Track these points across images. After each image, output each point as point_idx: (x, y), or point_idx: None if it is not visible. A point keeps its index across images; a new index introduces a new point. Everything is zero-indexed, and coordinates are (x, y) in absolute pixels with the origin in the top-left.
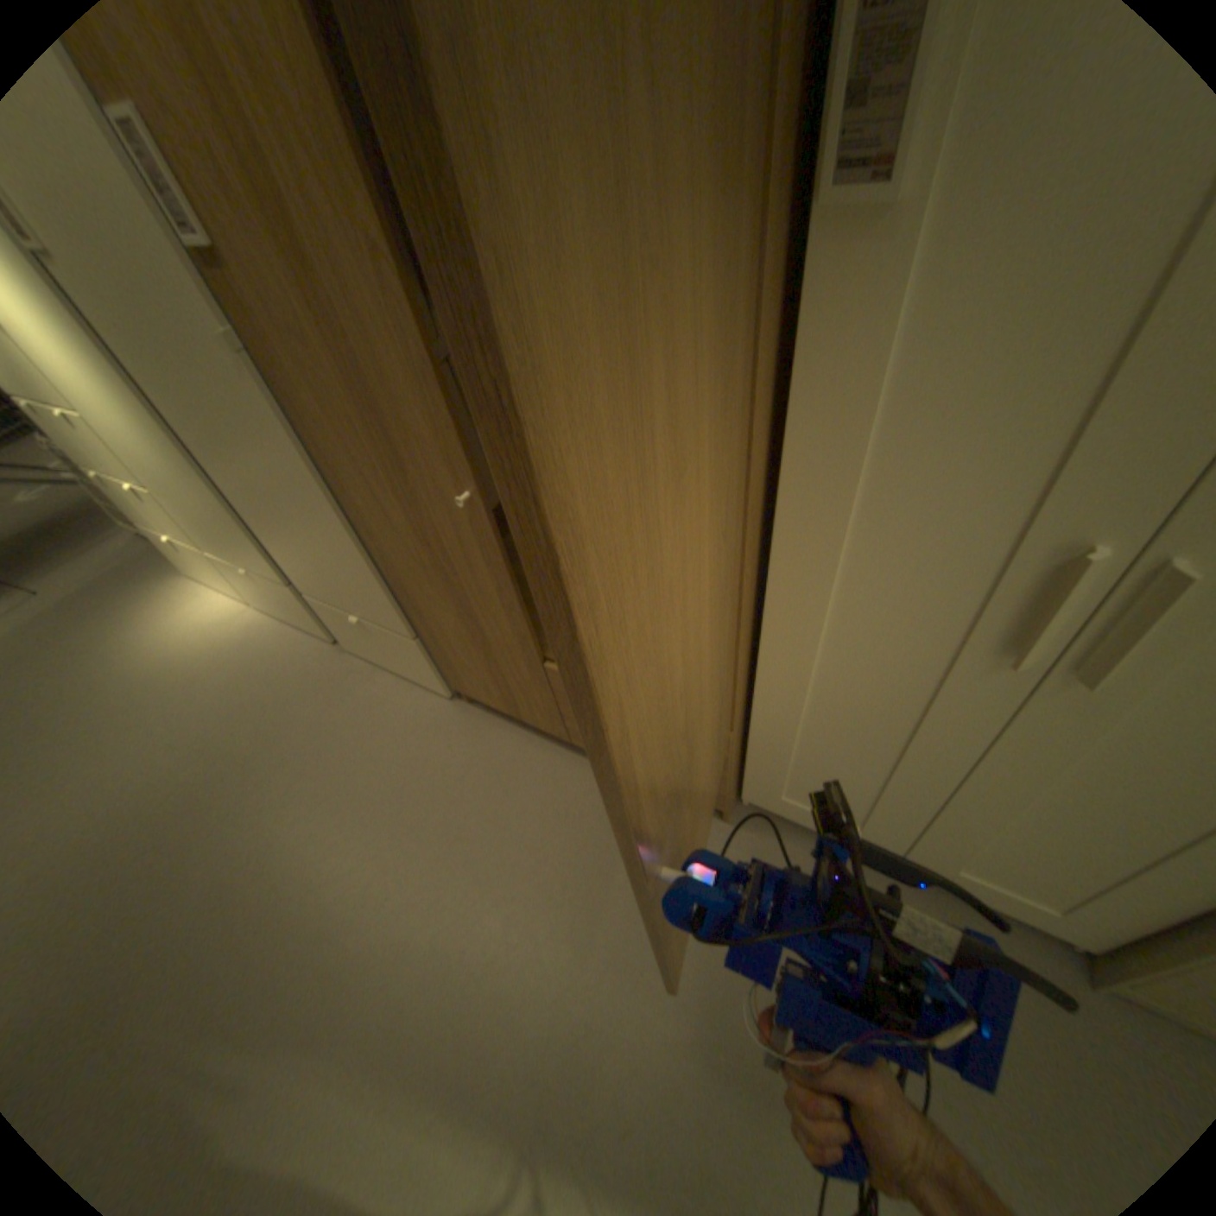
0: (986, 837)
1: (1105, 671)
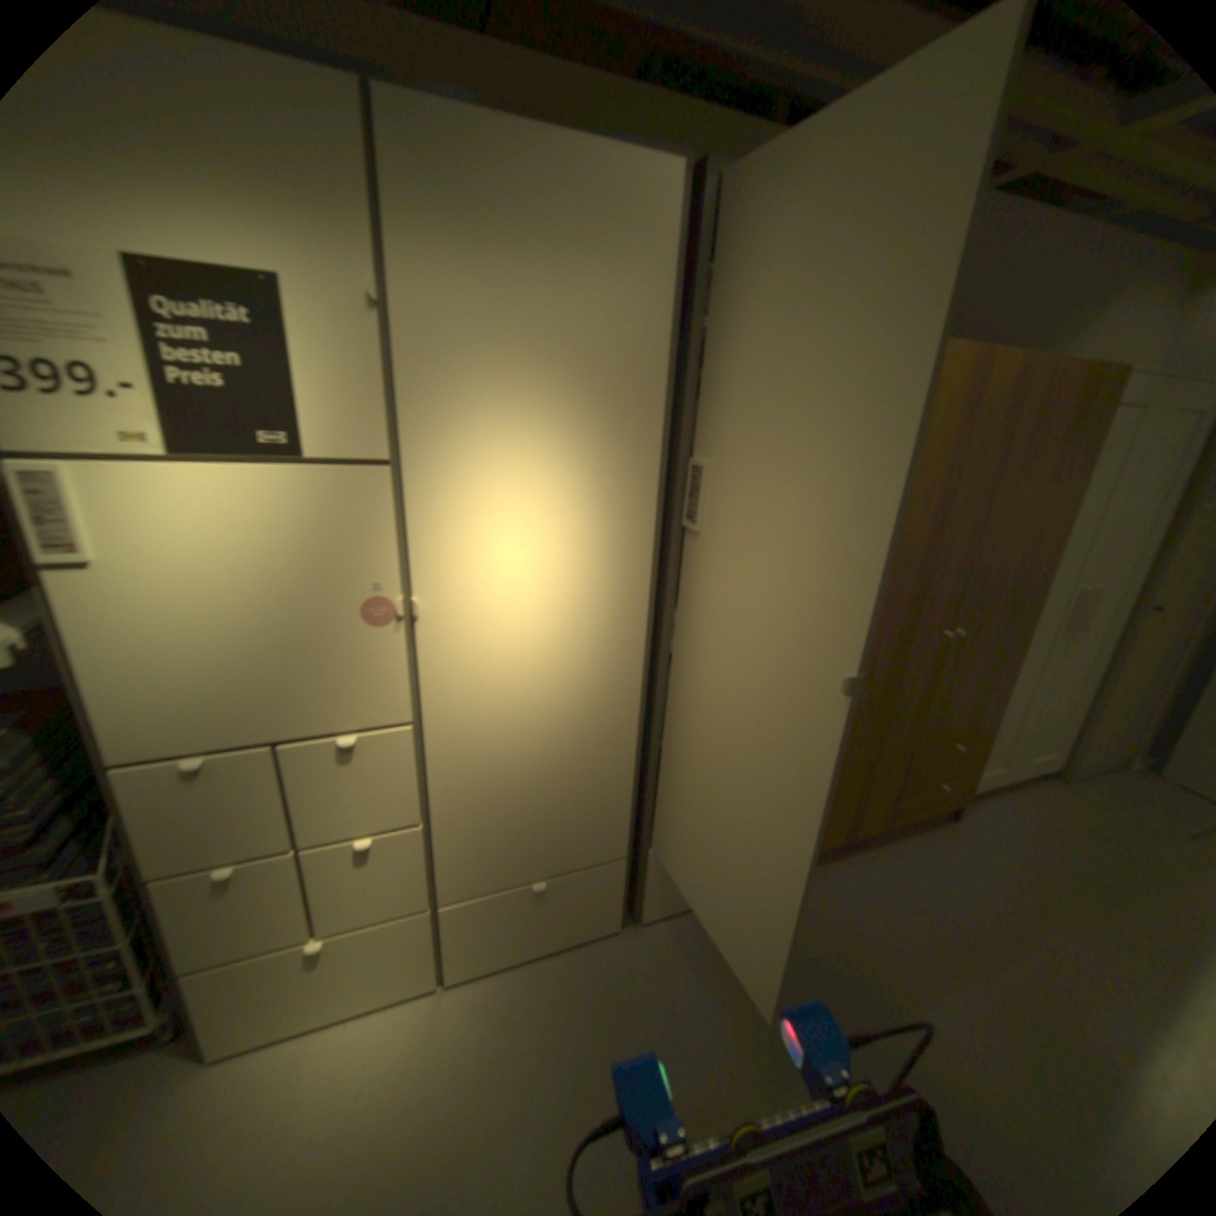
0: (1044, 731)
1: (1088, 626)
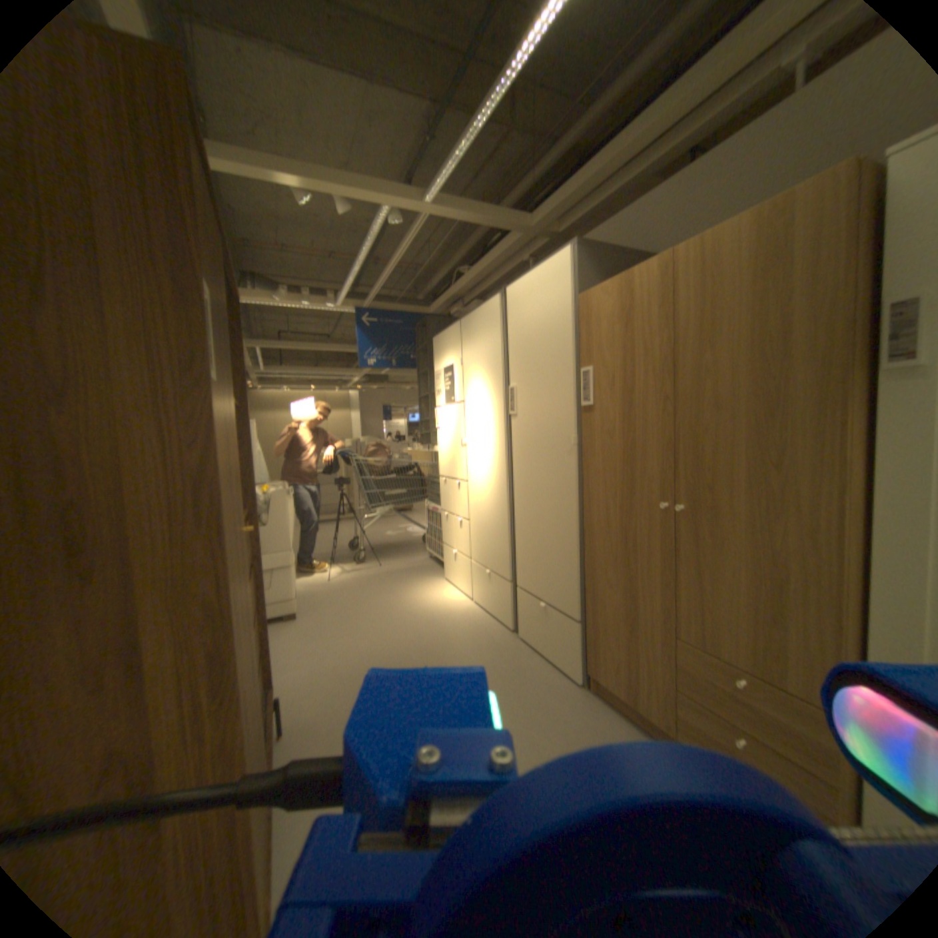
0: None
1: None
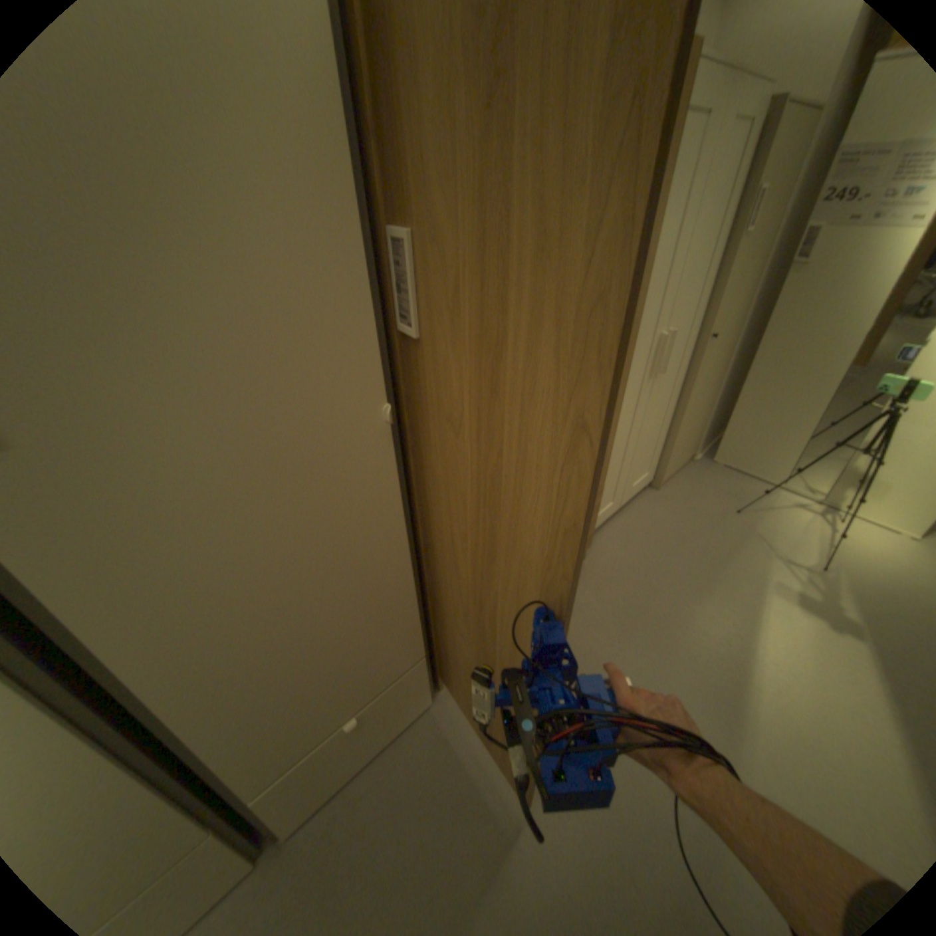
0: (638, 461)
1: (665, 368)
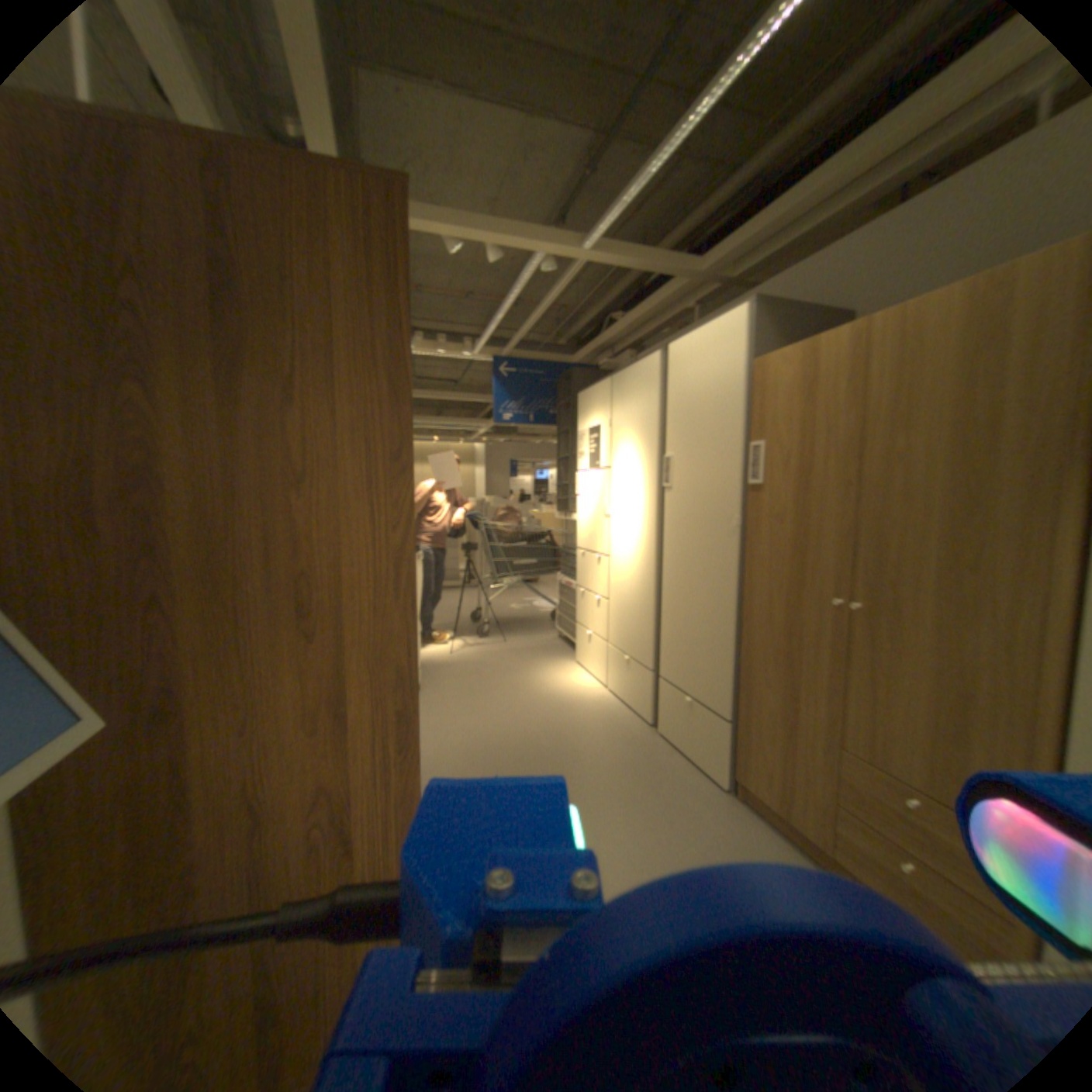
0: None
1: None
